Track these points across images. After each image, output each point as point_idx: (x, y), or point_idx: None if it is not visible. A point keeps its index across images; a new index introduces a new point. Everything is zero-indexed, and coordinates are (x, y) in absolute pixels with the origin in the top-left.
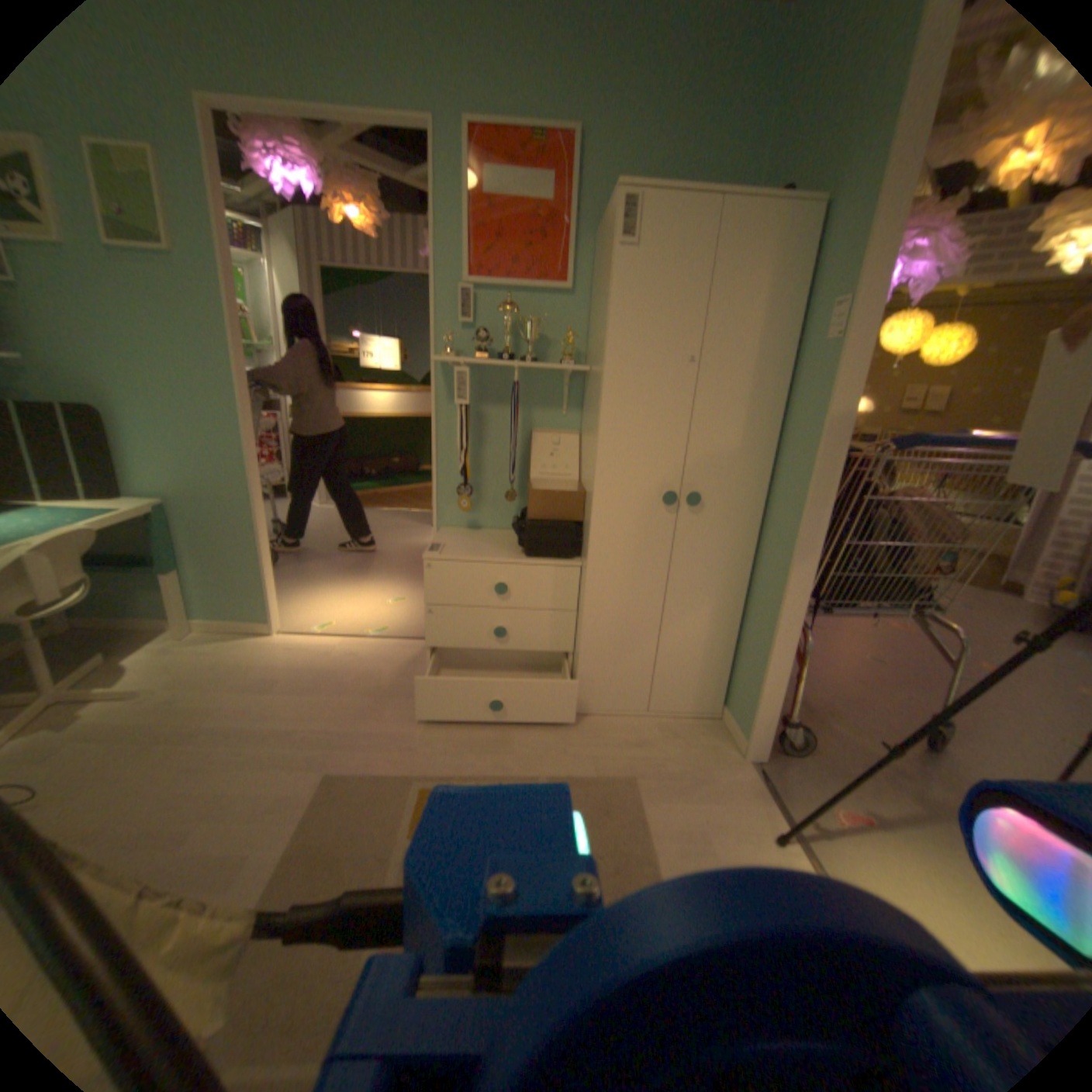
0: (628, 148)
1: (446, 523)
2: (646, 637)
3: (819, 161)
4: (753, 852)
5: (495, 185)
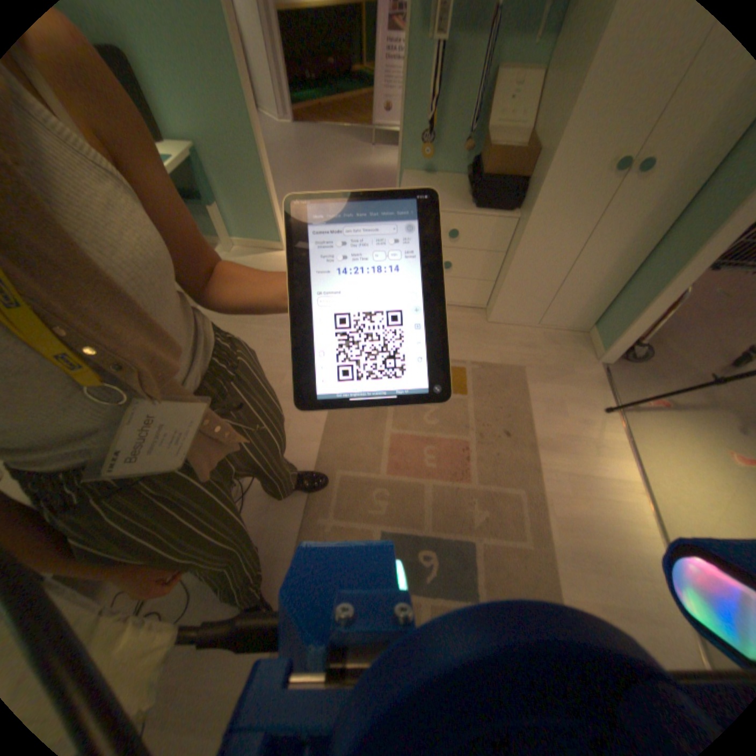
0: None
1: (407, 166)
2: (555, 277)
3: None
4: (588, 414)
5: None
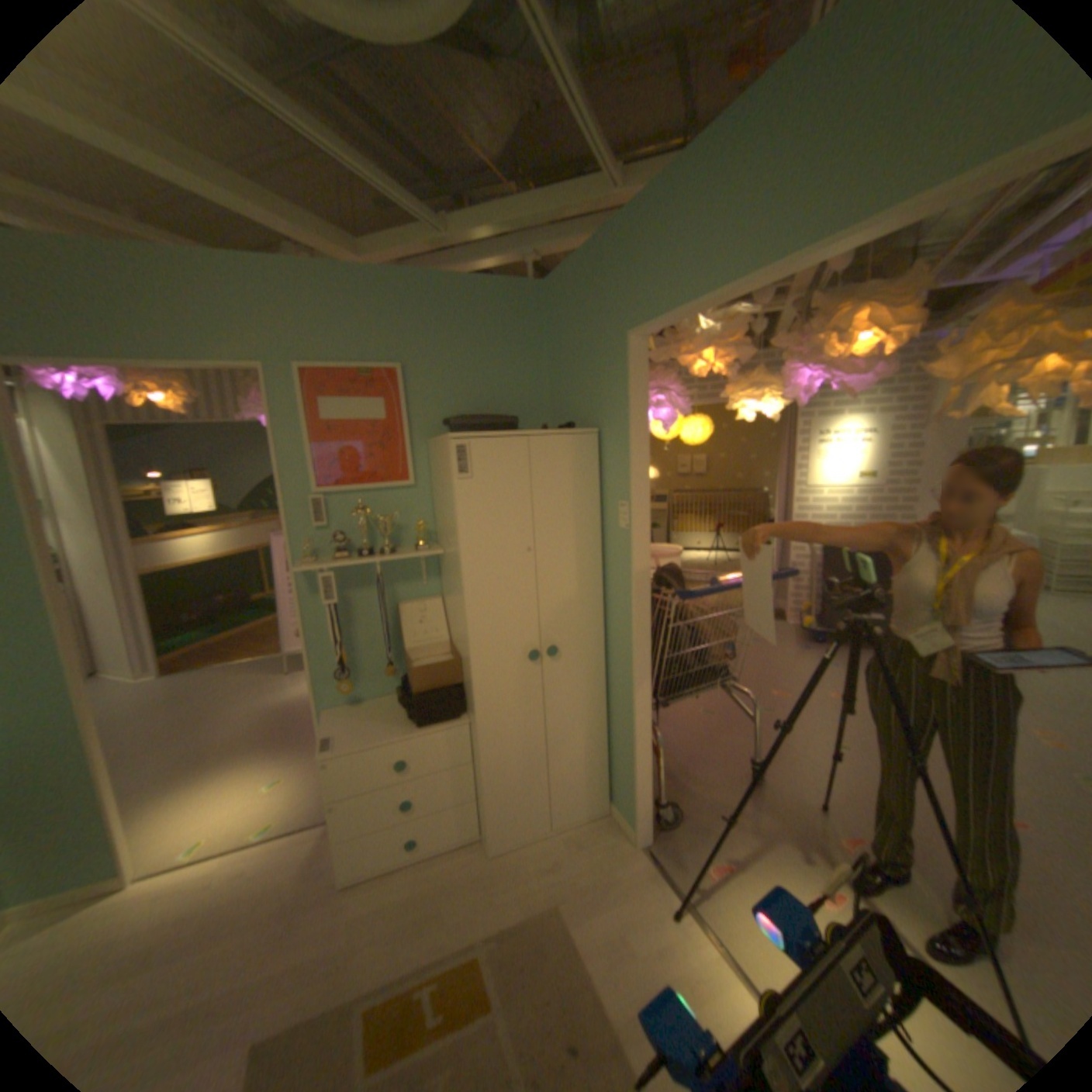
0: (443, 377)
1: (327, 705)
2: (538, 769)
3: (587, 400)
4: (660, 937)
5: (333, 413)
